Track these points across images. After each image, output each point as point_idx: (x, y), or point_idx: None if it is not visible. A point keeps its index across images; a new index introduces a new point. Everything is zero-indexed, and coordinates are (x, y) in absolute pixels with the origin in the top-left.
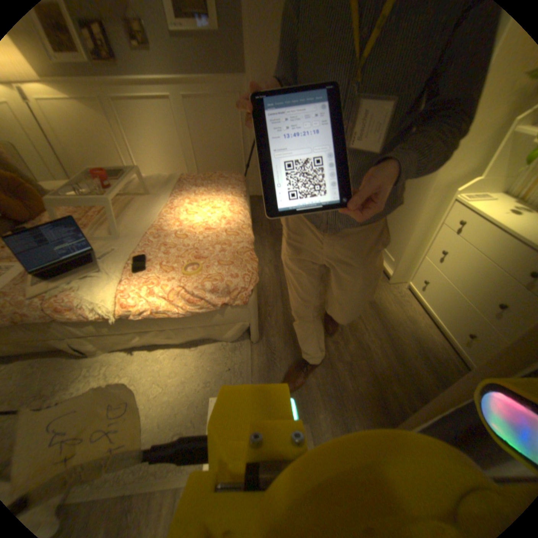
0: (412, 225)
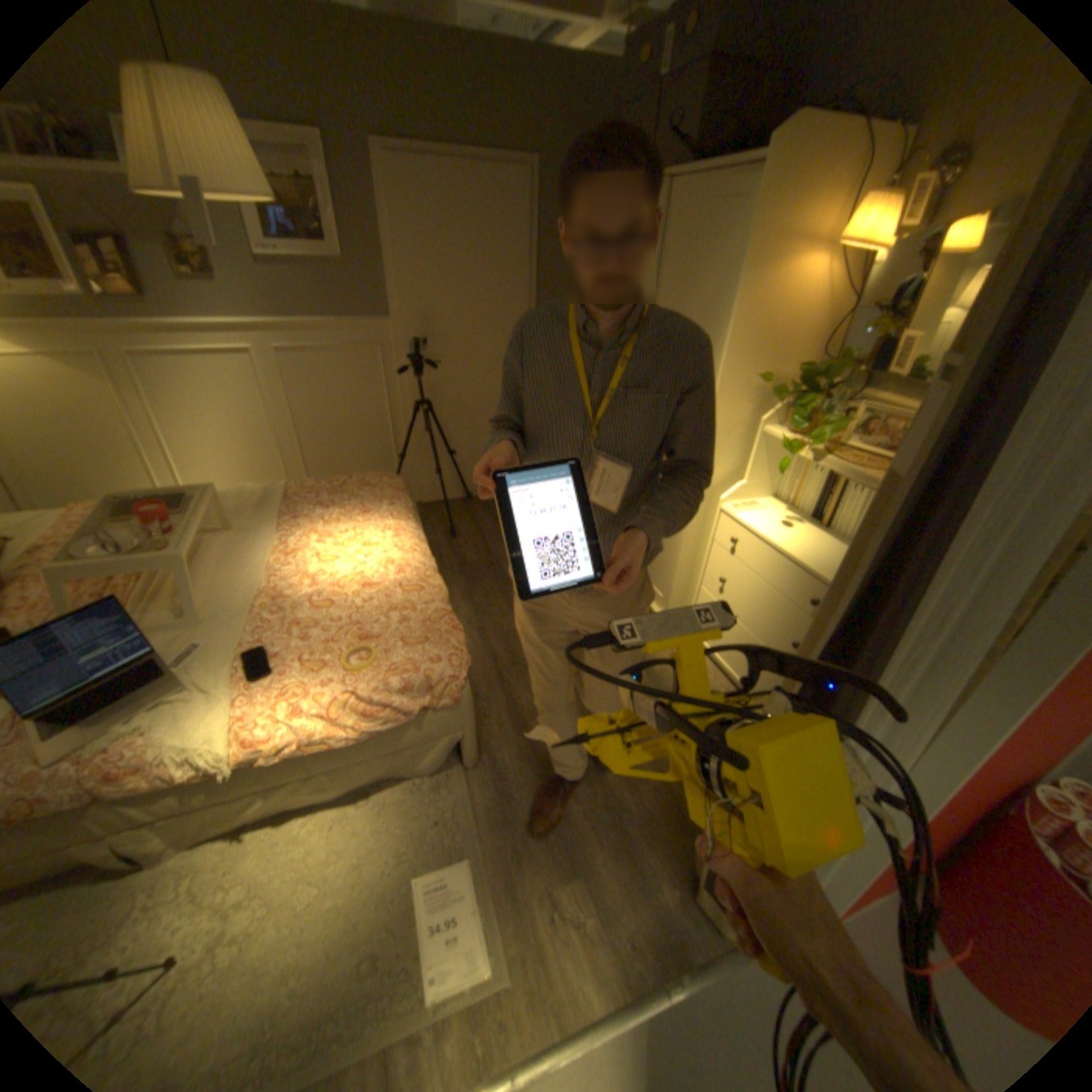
0: (676, 543)
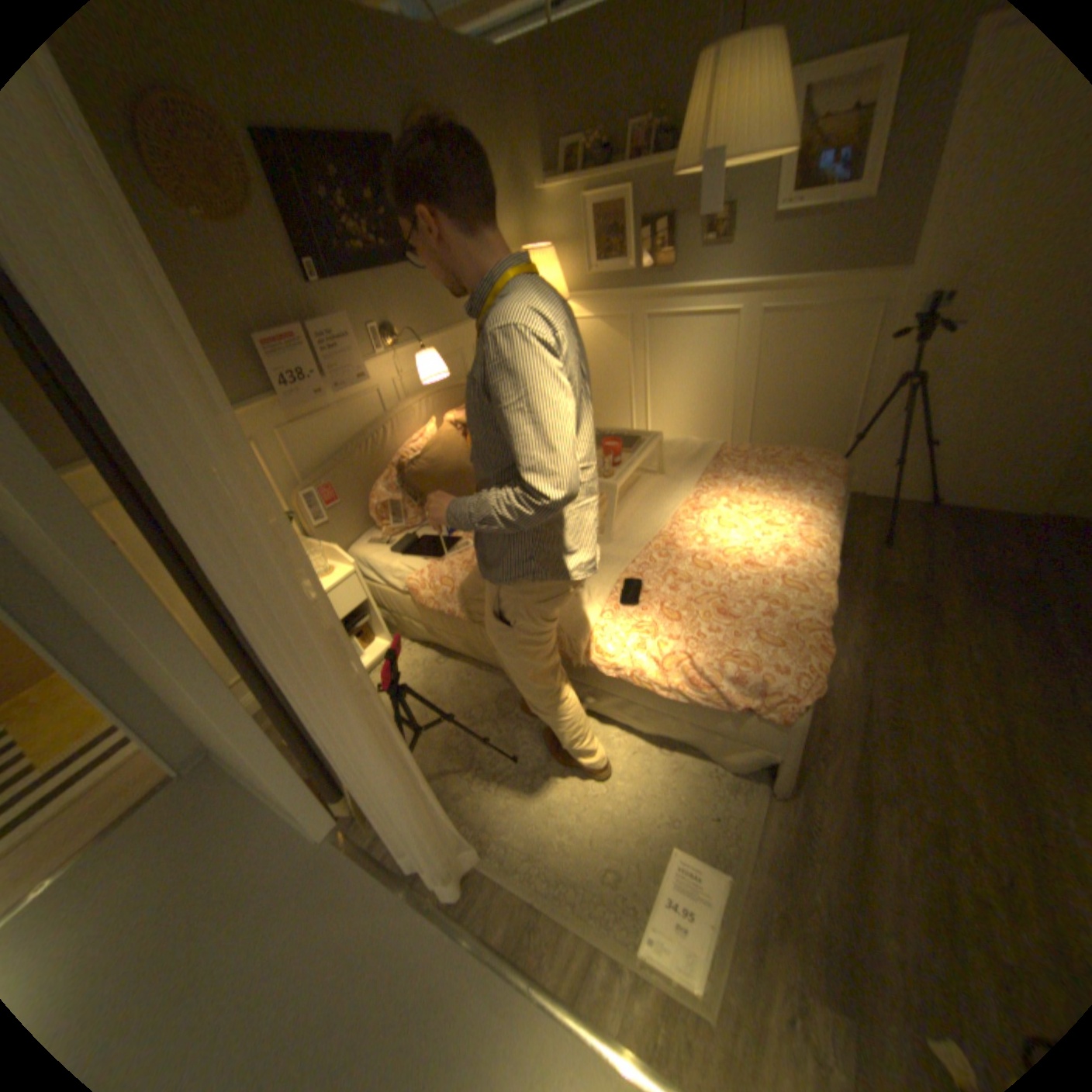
0: None
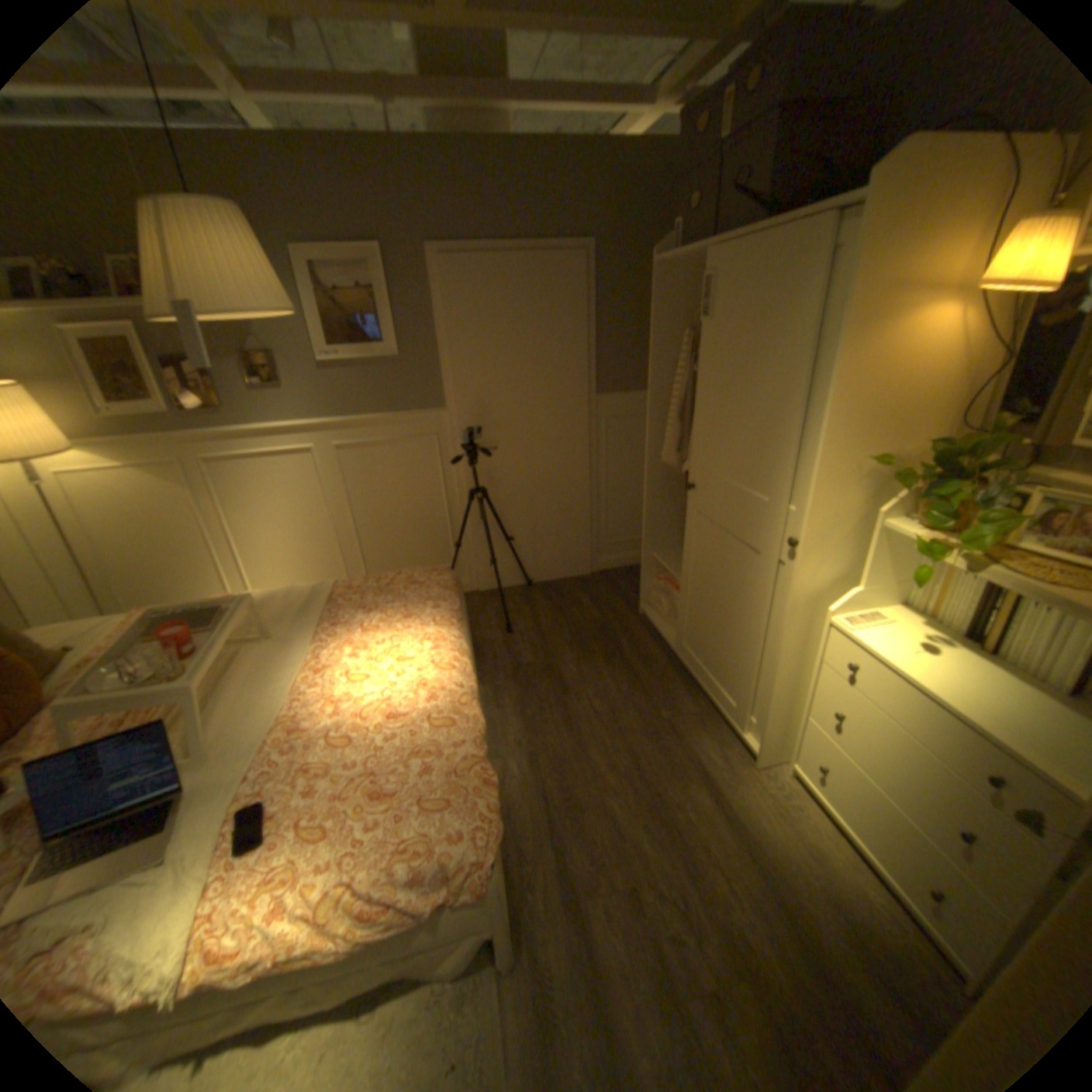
0: (770, 661)
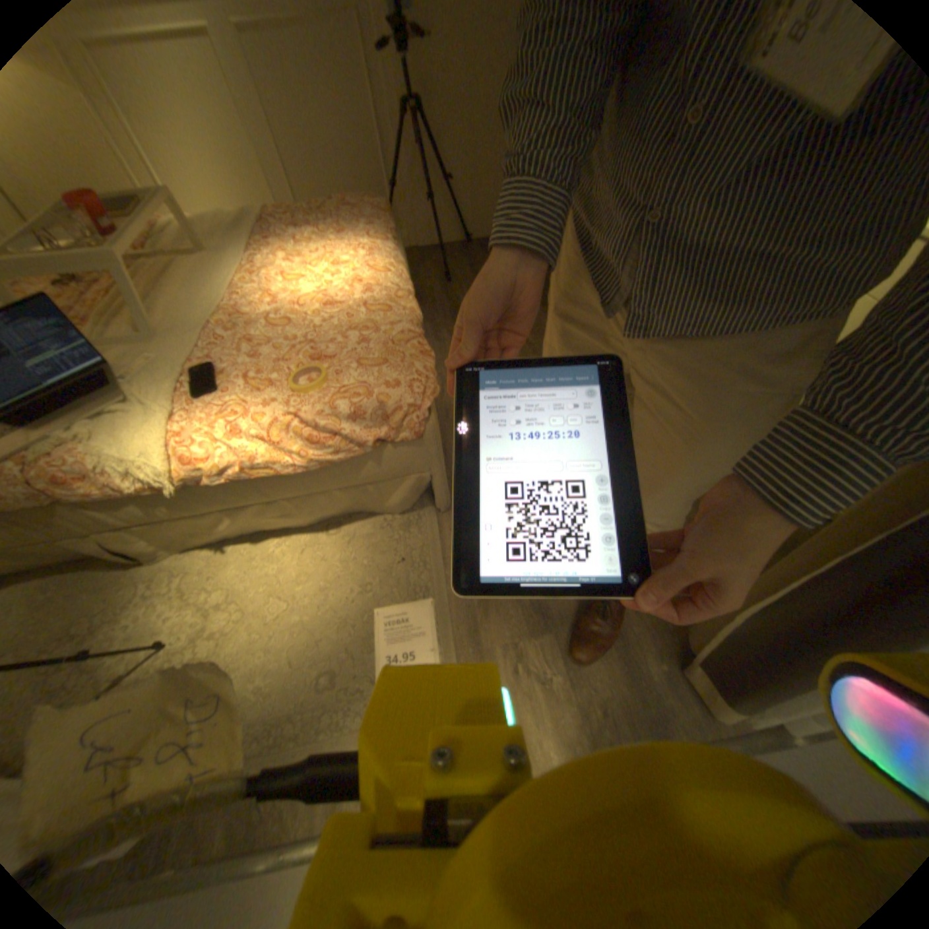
0: None
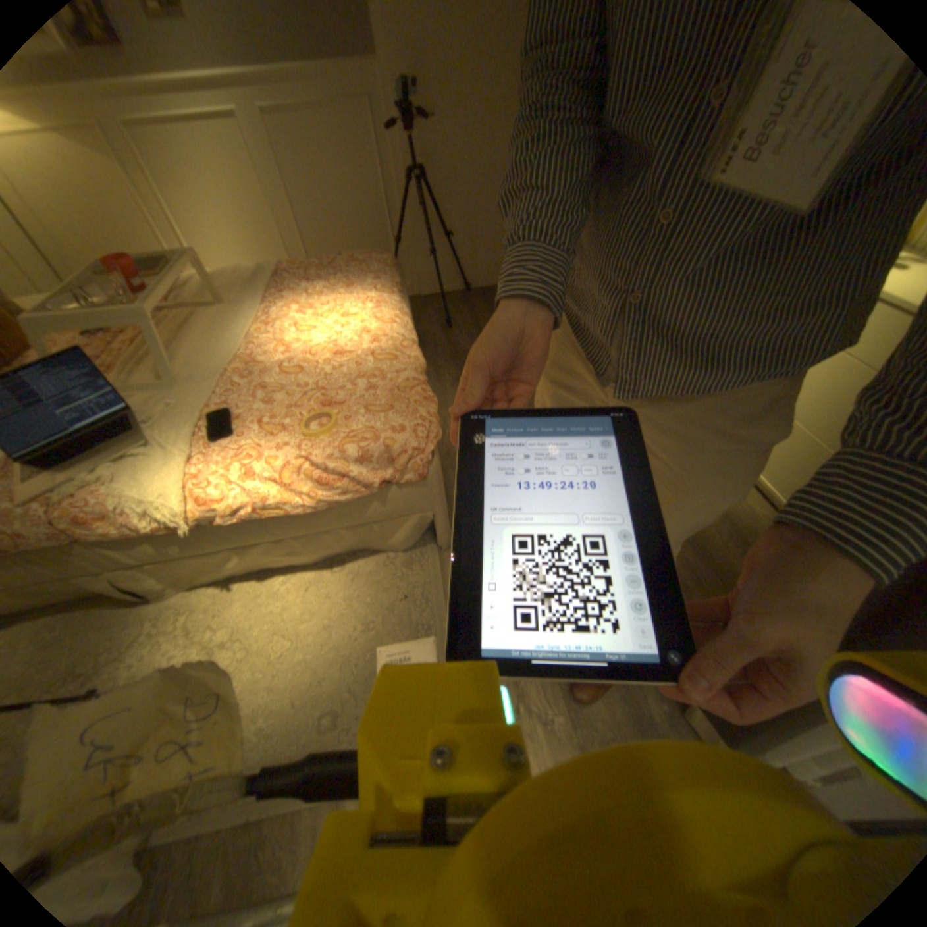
0: None
